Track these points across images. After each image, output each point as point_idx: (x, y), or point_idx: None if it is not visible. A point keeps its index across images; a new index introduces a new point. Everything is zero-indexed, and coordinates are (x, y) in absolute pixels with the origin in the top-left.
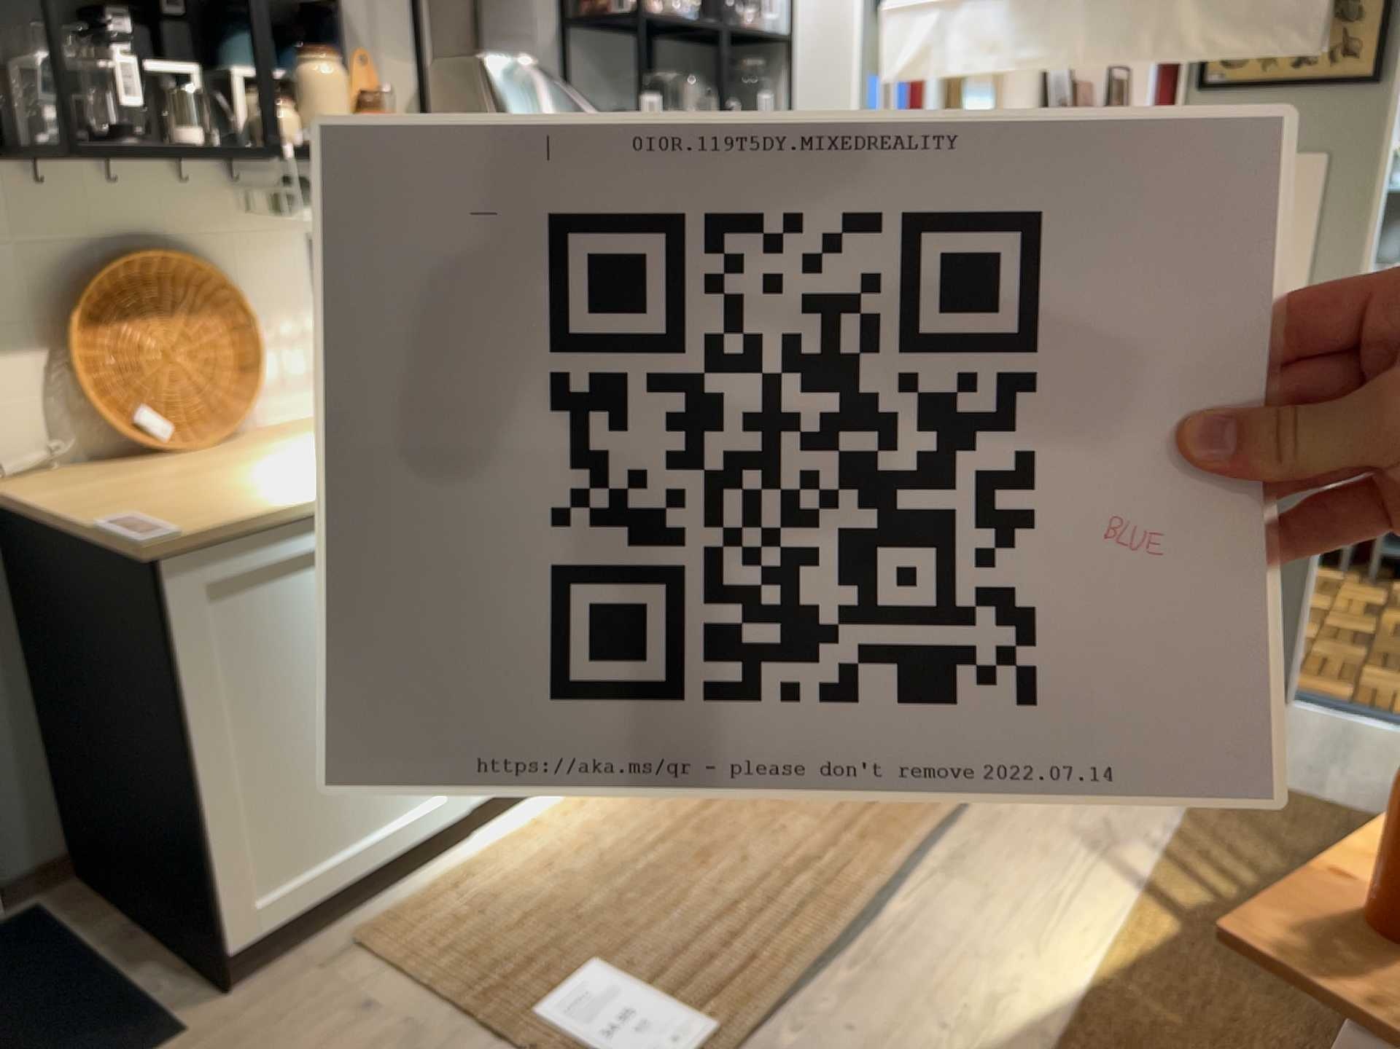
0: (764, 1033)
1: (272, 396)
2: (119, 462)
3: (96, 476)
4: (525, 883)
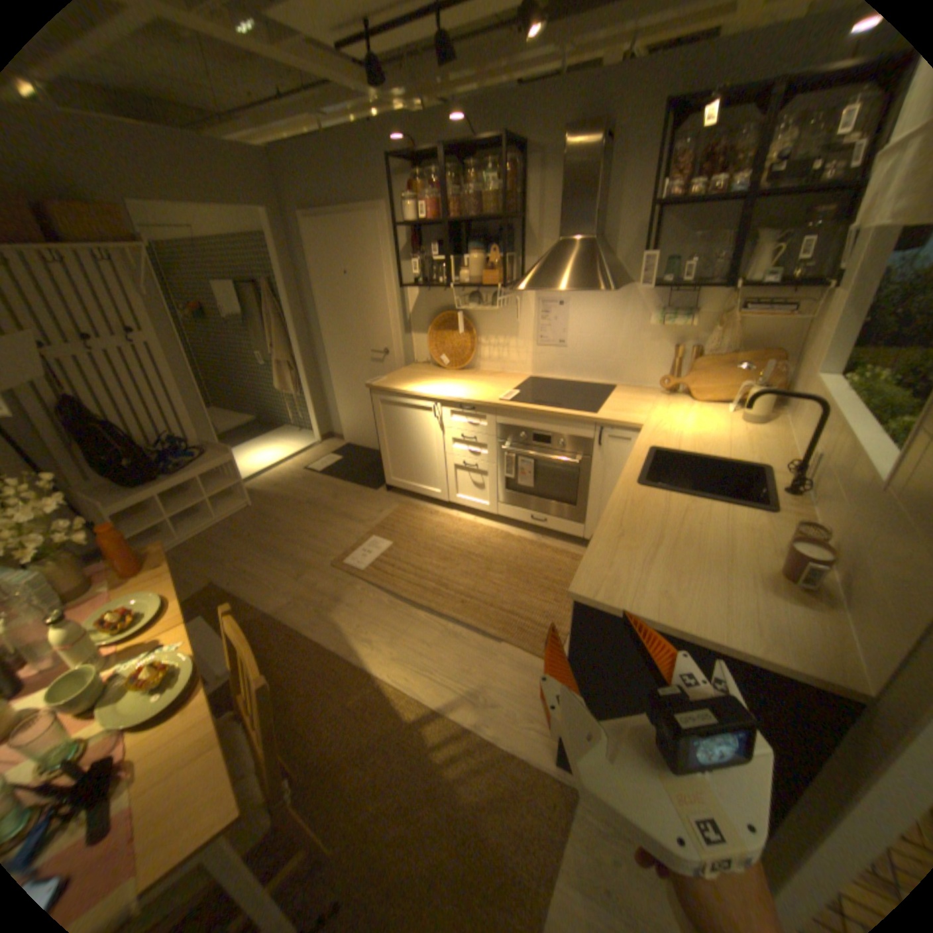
0: (363, 581)
1: (485, 361)
2: (437, 367)
3: (424, 369)
4: (428, 523)
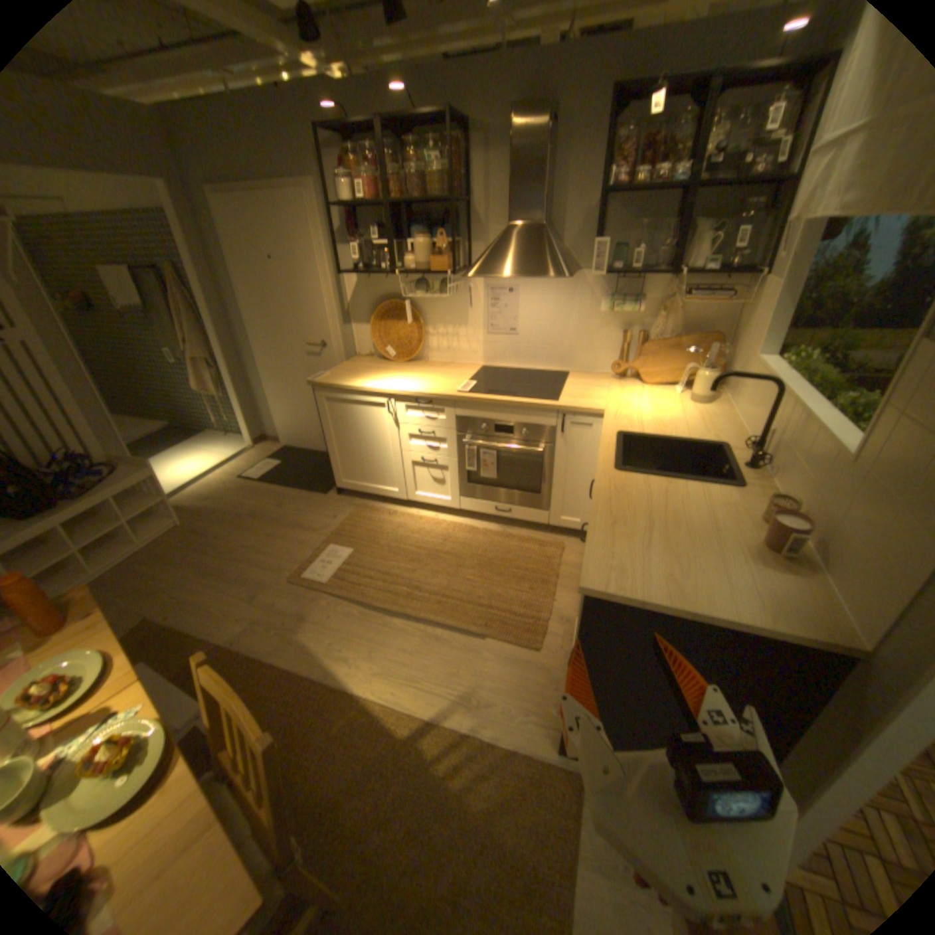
0: (327, 595)
1: (434, 352)
2: (383, 360)
3: (368, 362)
4: (388, 525)
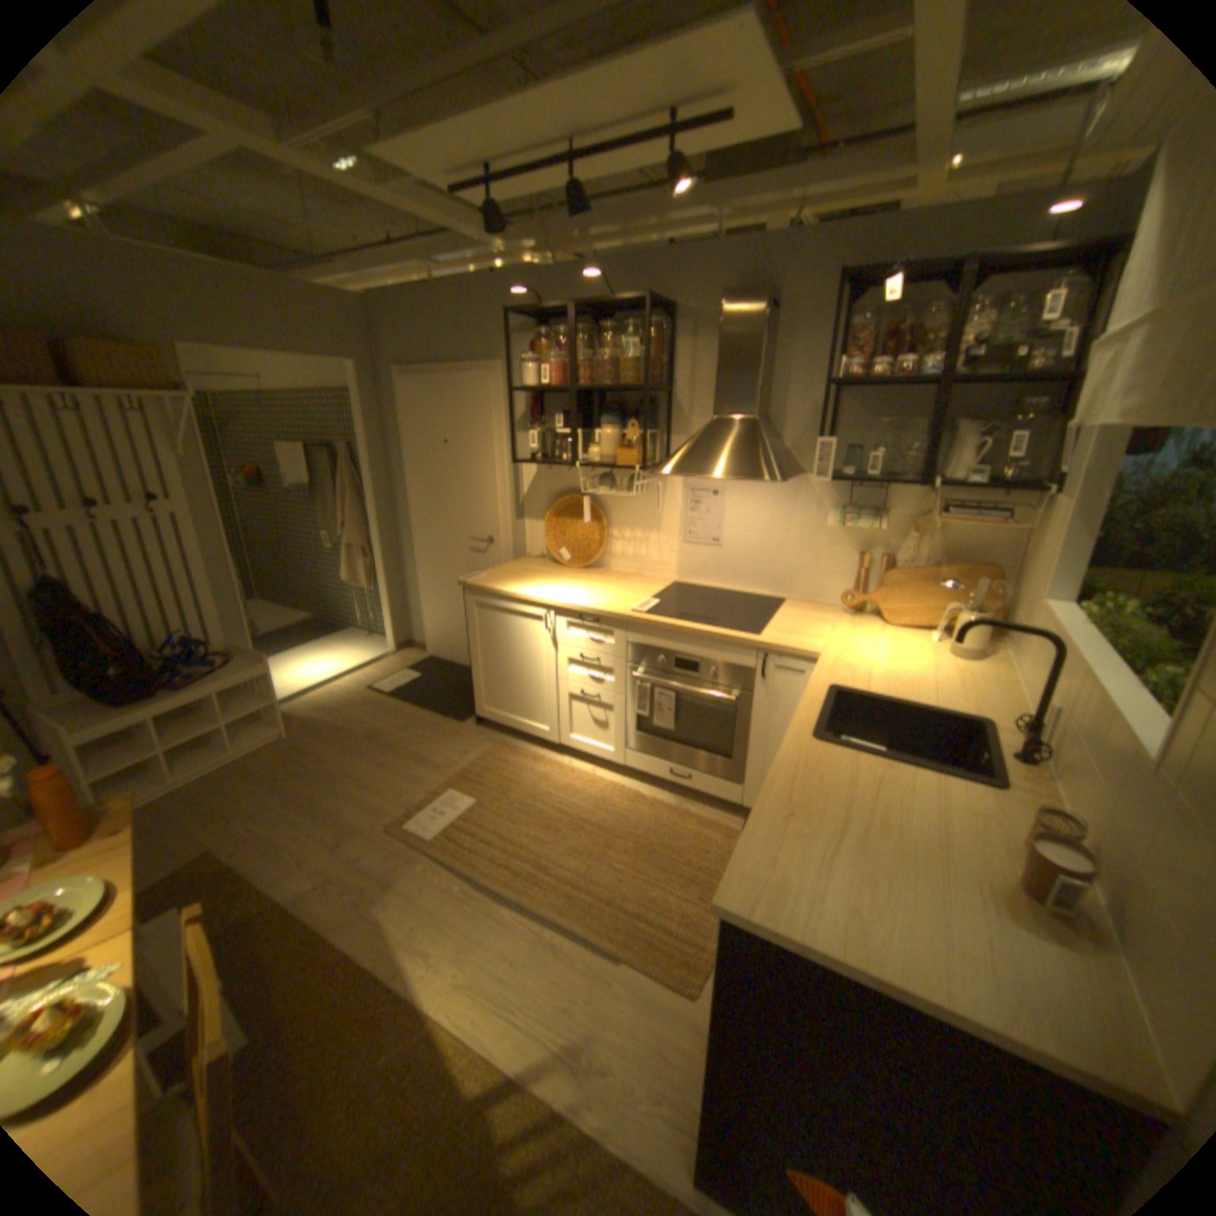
0: (428, 858)
1: (617, 559)
2: (556, 563)
3: (537, 564)
4: (528, 774)
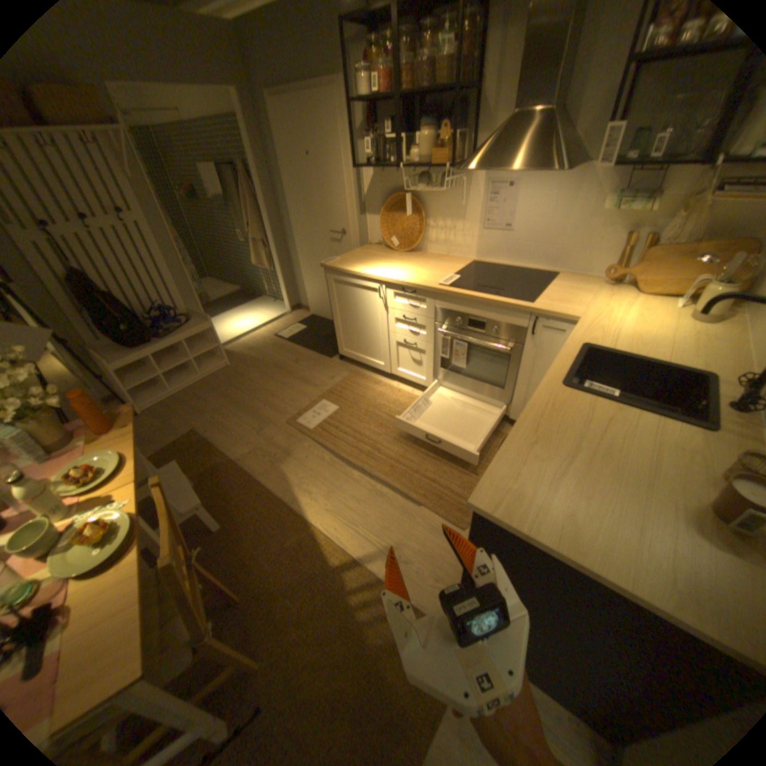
0: (311, 439)
1: (432, 244)
2: (388, 248)
3: (375, 250)
4: (371, 392)
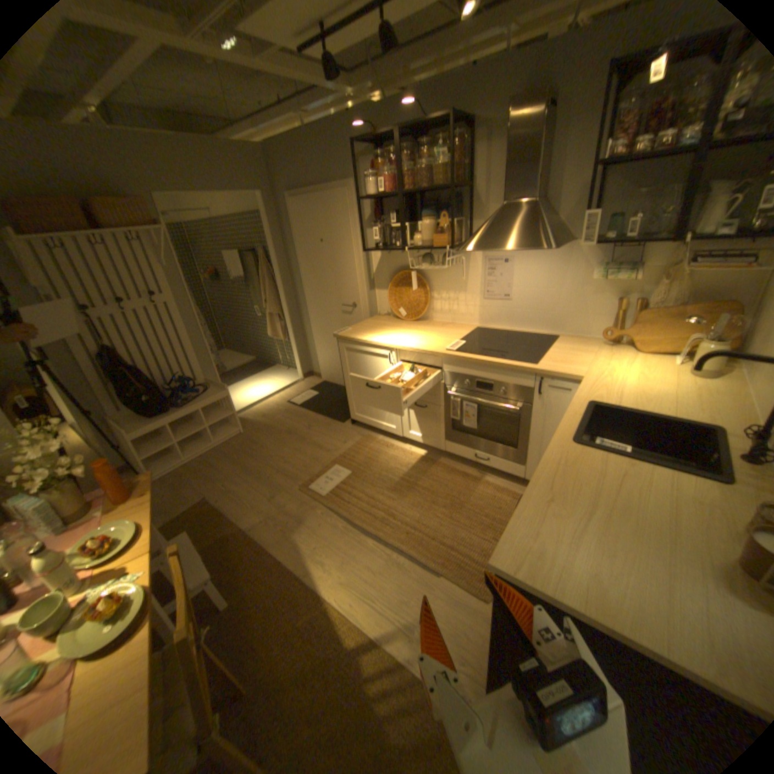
0: (323, 506)
1: (437, 313)
2: (396, 318)
3: (384, 320)
4: (383, 455)
